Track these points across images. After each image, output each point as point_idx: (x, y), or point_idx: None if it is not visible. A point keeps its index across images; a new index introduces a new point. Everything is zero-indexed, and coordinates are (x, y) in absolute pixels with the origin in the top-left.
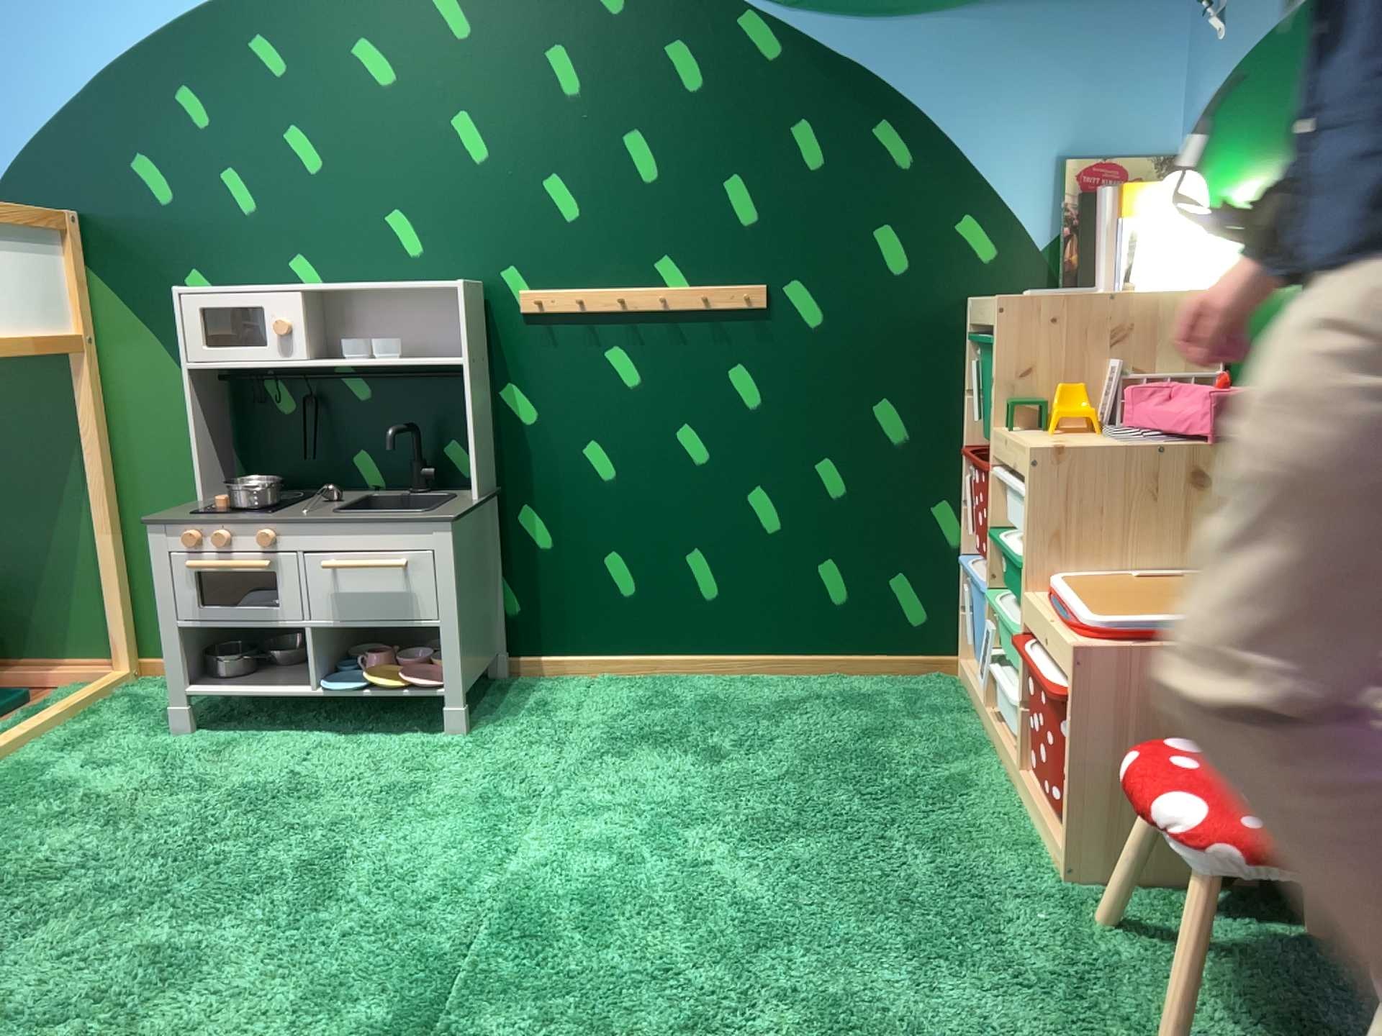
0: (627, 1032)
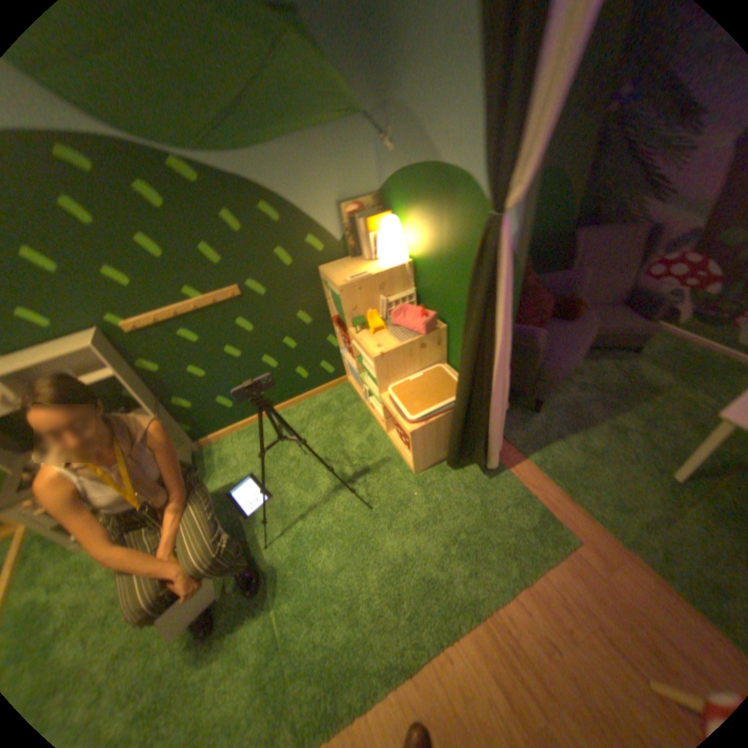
0: (330, 610)
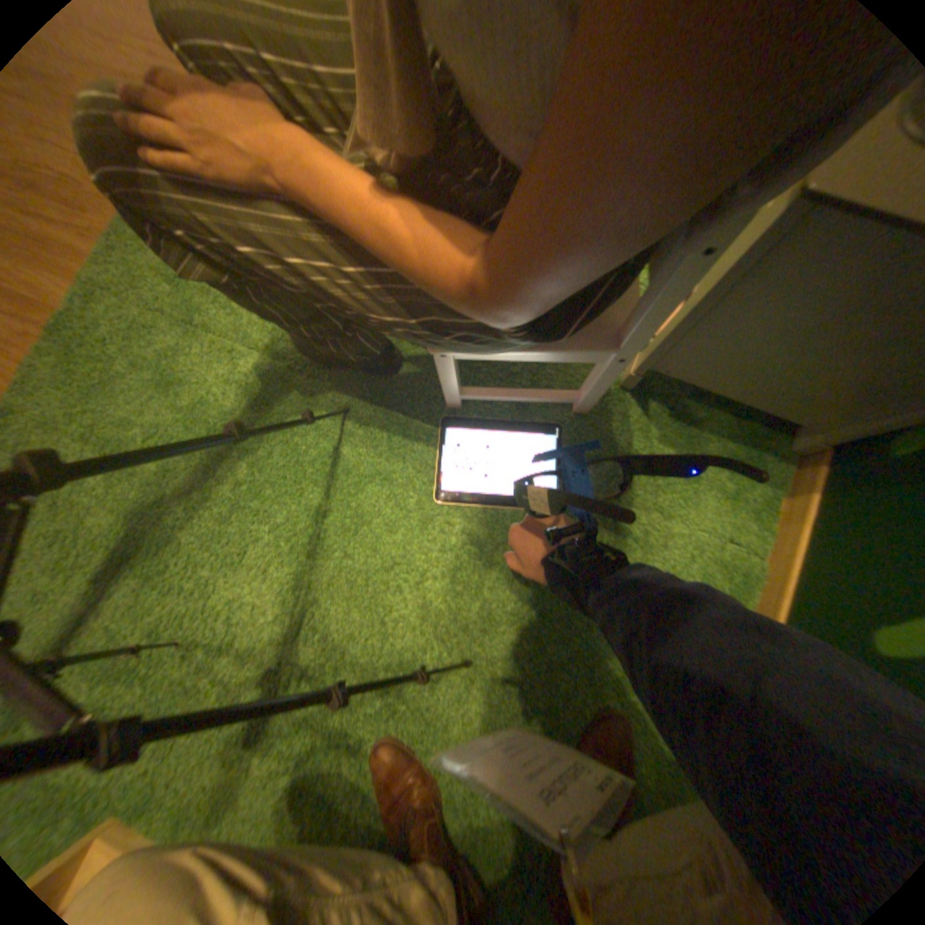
0: (140, 428)
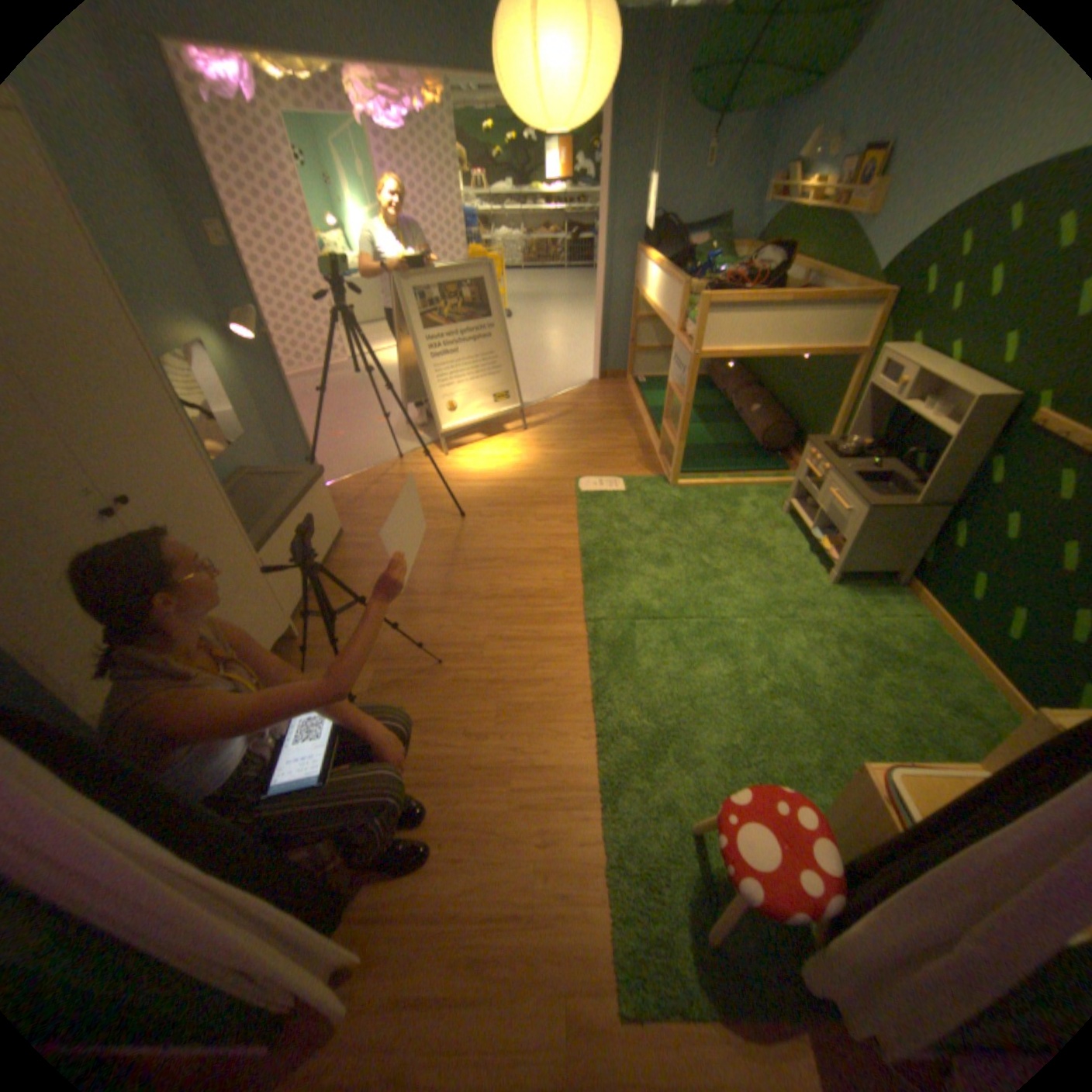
0: (667, 663)
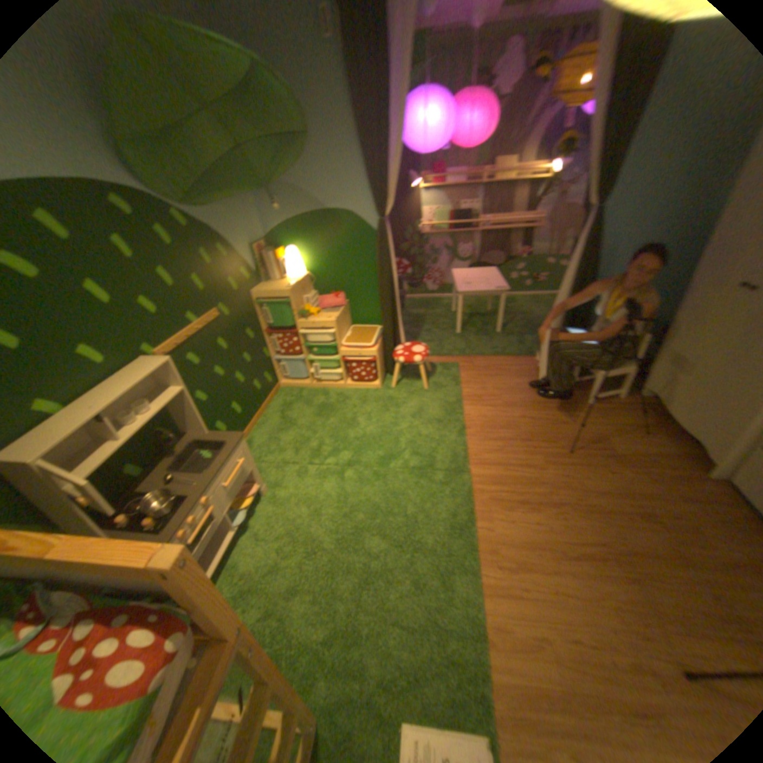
0: (416, 444)
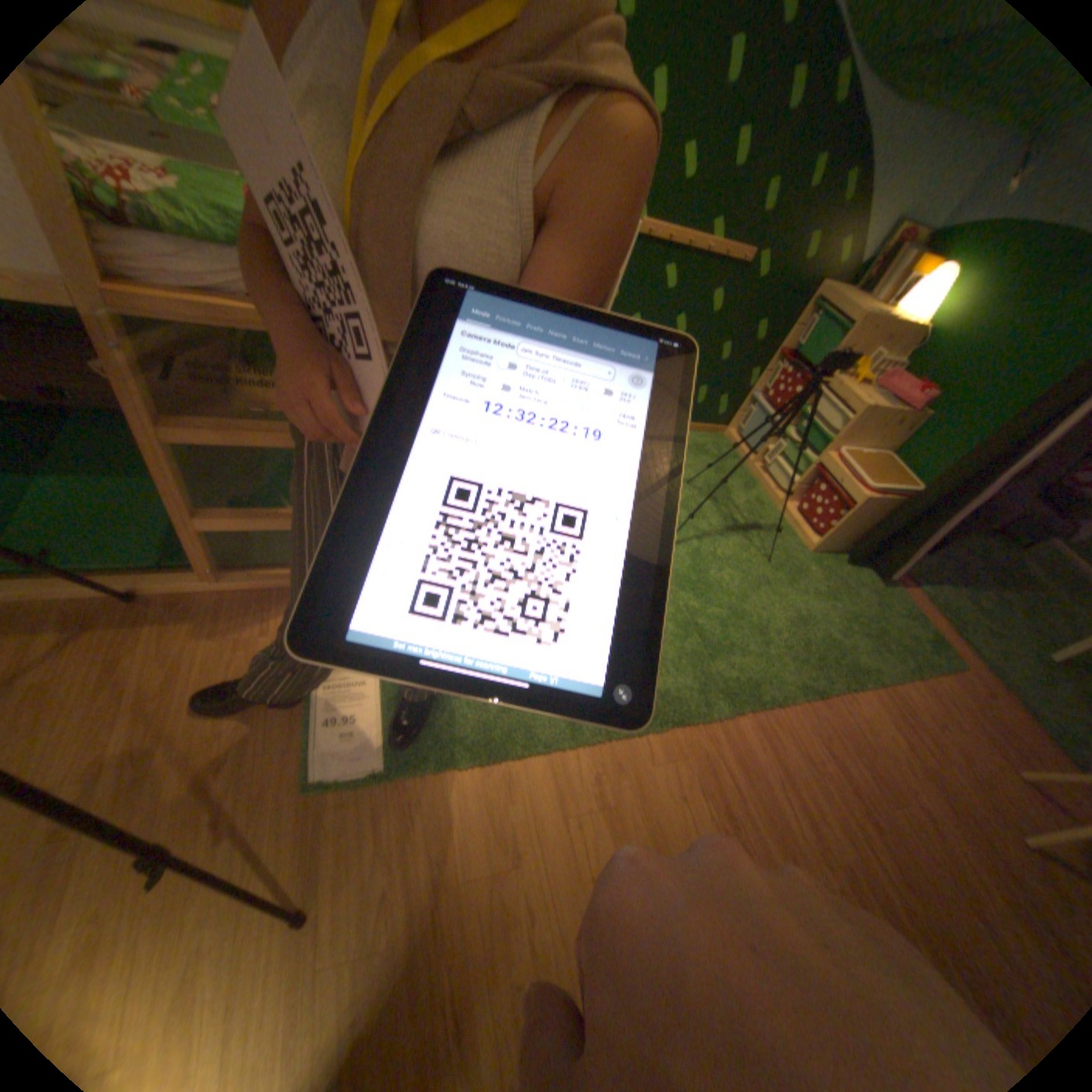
0: (738, 624)
